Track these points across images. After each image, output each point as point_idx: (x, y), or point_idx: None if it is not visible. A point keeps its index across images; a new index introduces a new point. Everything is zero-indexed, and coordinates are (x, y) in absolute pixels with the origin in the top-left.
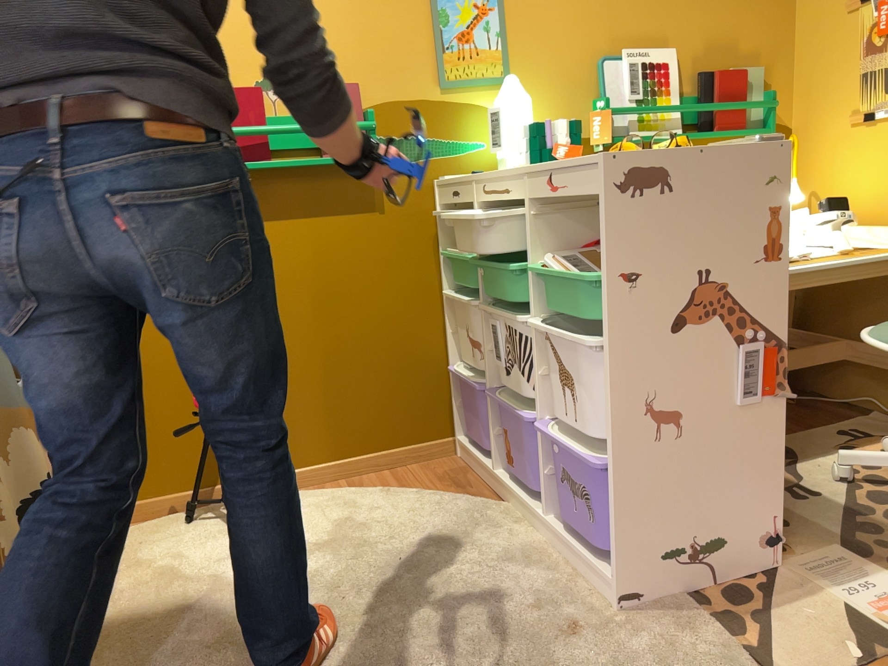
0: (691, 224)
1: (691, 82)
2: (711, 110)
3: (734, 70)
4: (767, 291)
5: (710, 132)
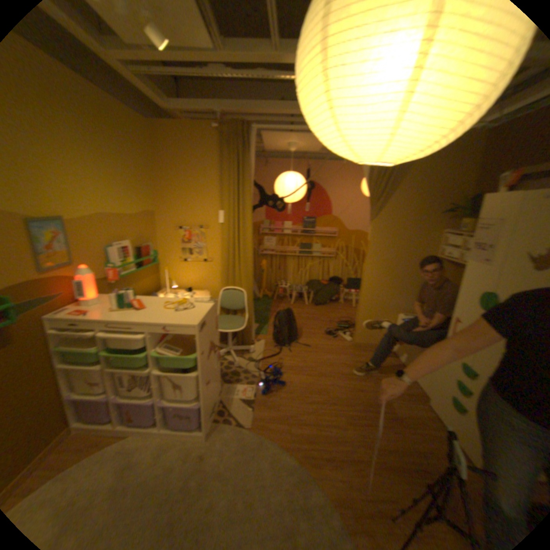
0: (209, 330)
1: (135, 250)
2: (143, 259)
3: (147, 245)
4: (217, 336)
5: (144, 266)
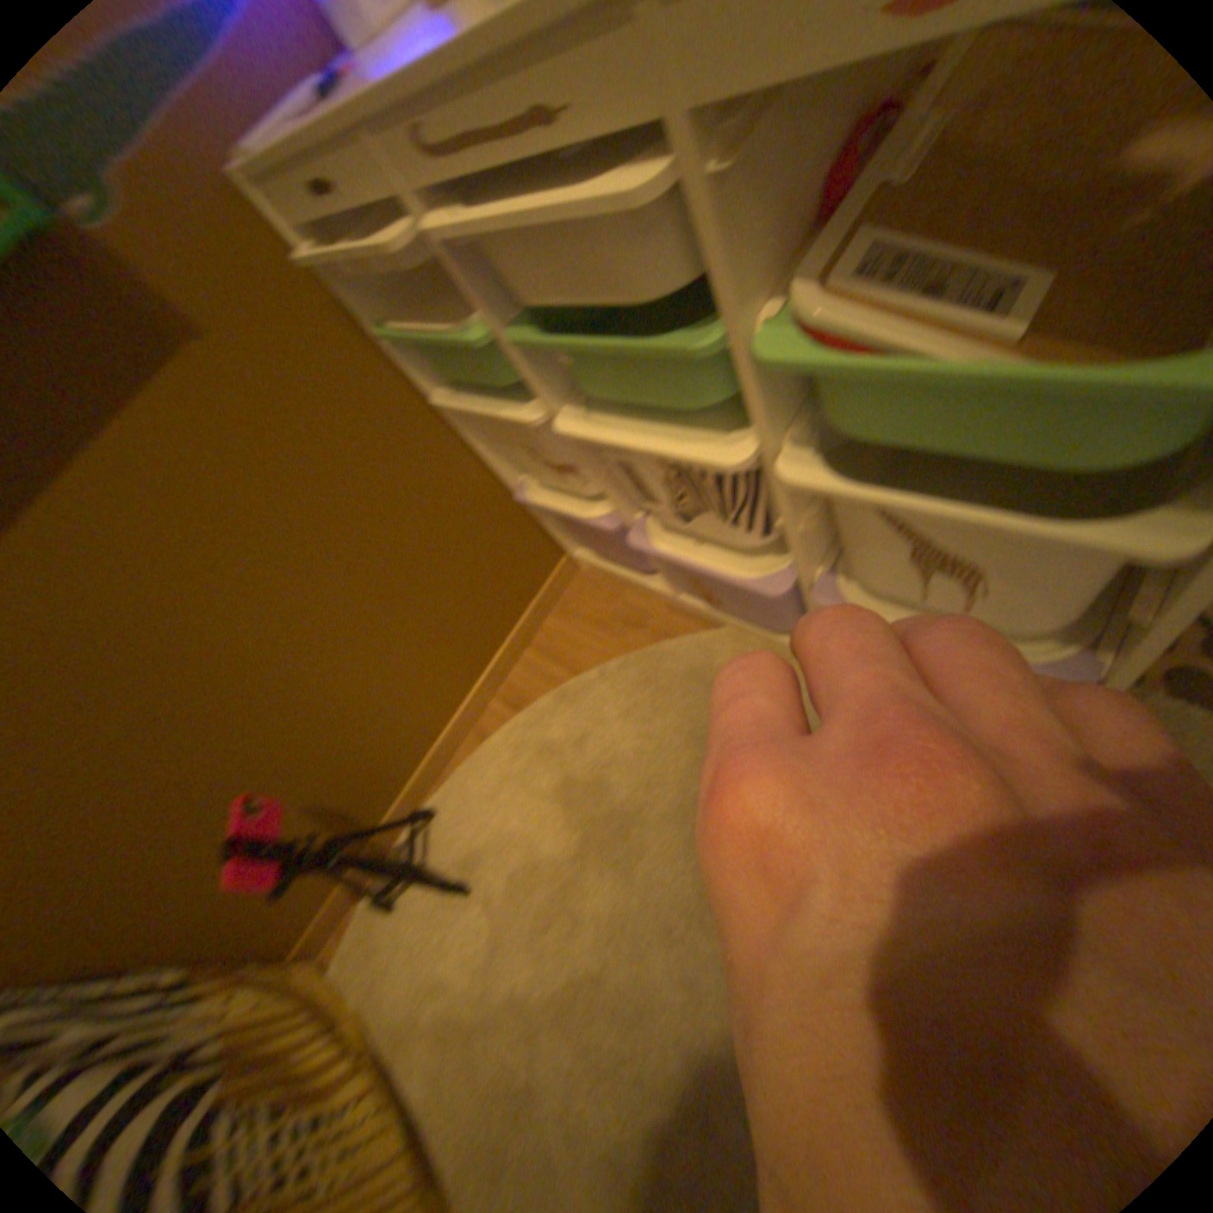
0: None
1: None
2: None
3: None
4: None
5: None
